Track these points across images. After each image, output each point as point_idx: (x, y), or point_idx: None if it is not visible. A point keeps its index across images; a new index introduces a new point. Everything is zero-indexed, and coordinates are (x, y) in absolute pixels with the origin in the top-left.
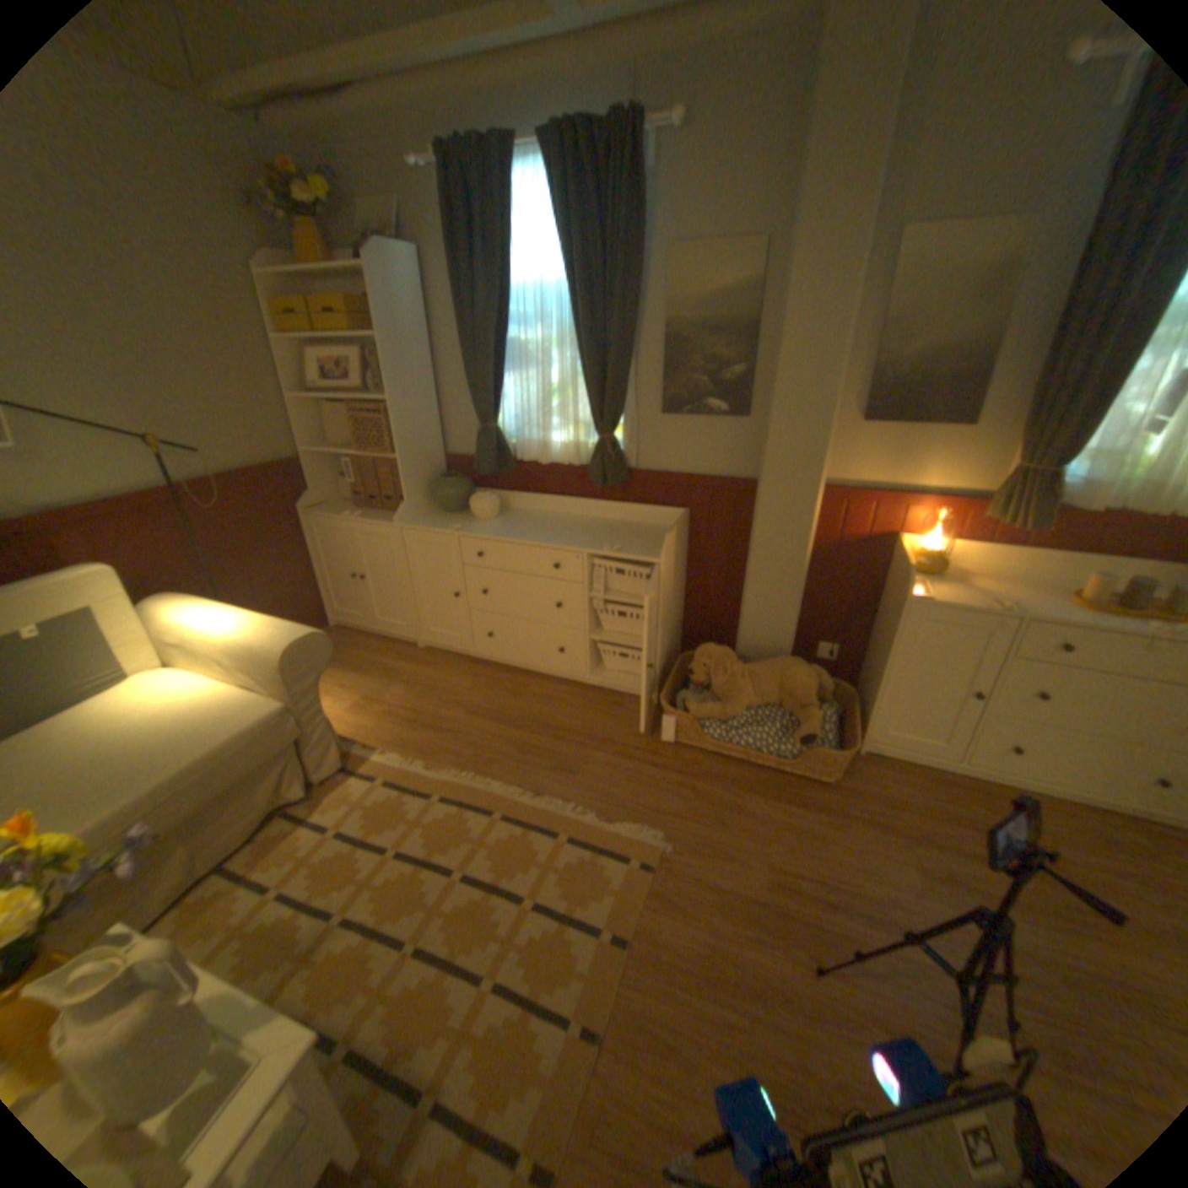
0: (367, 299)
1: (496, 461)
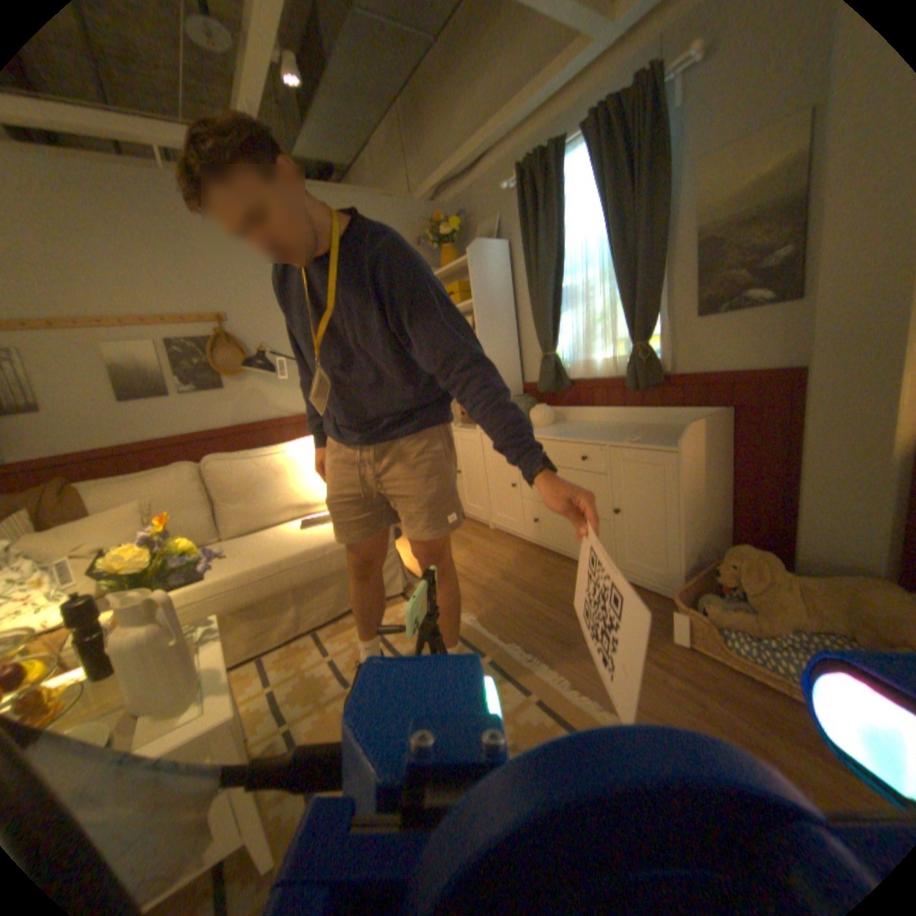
0: (475, 281)
1: (553, 380)
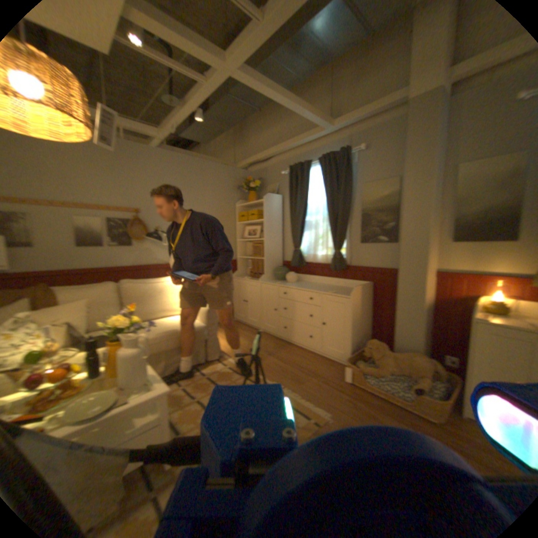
0: (265, 210)
1: (298, 261)
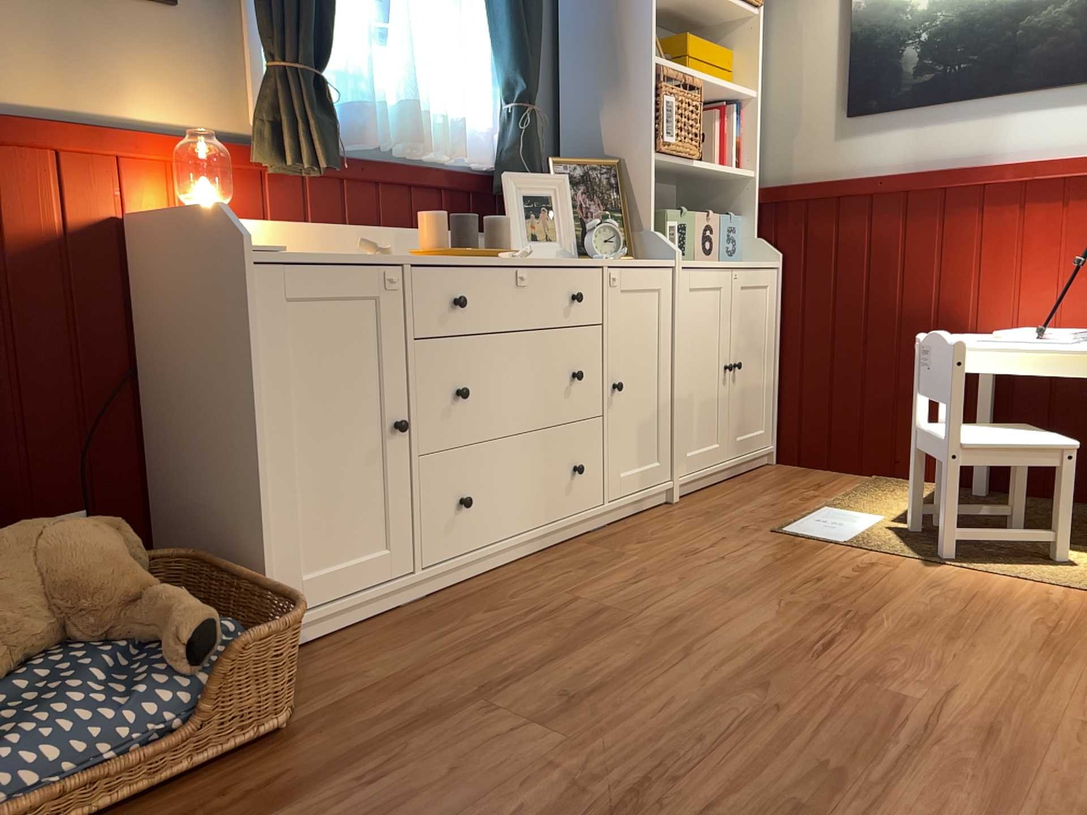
0: None
1: None
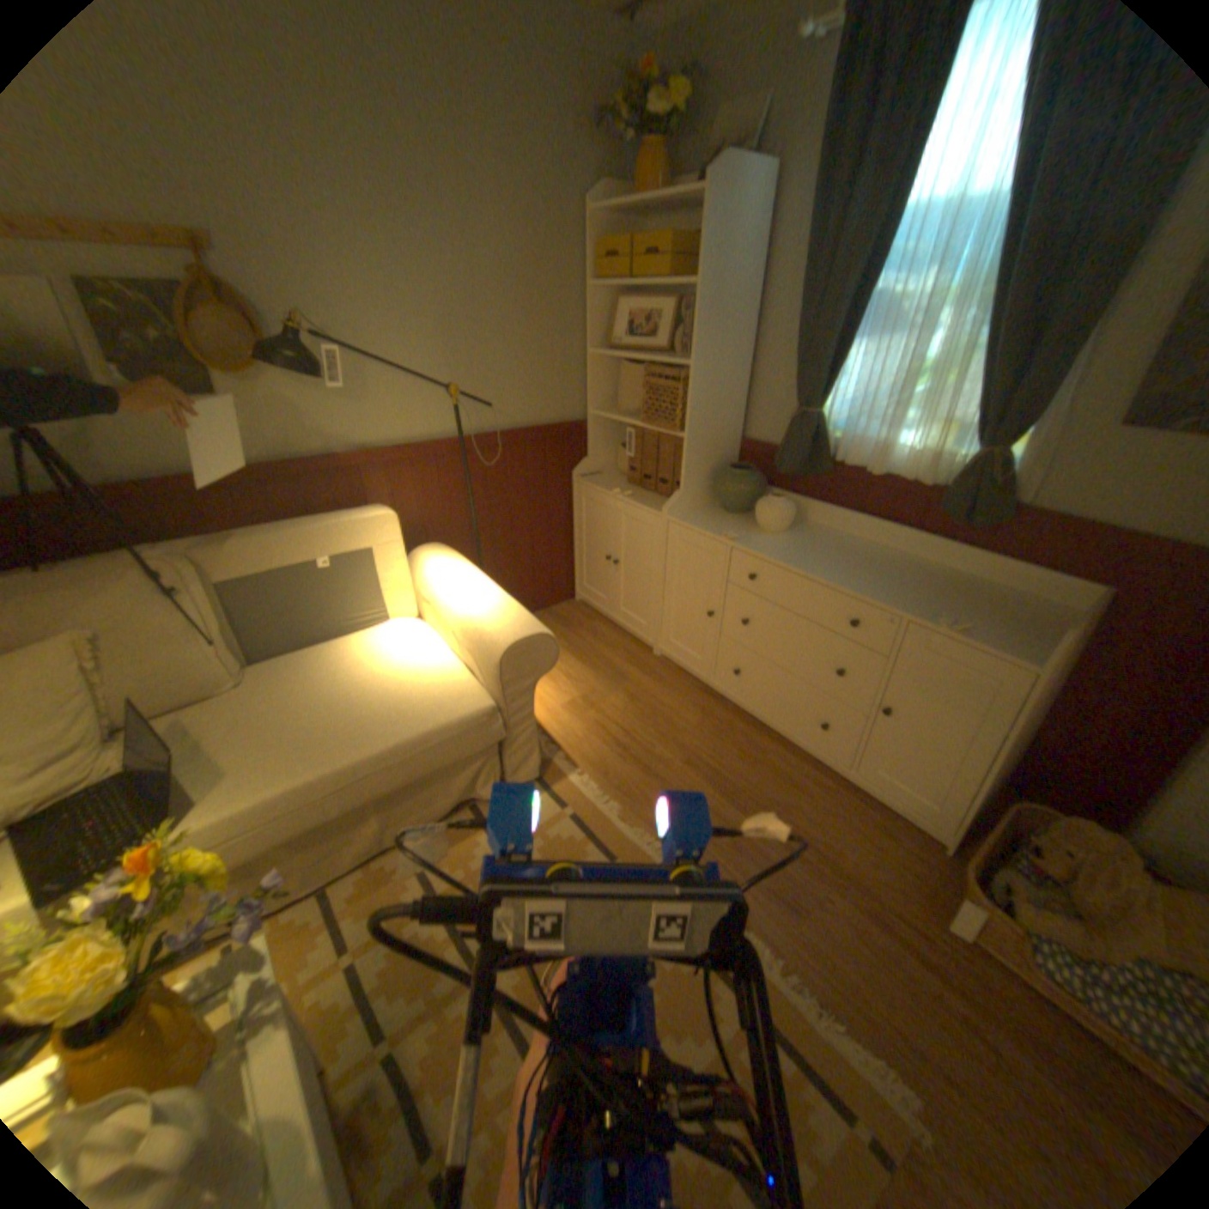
0: (701, 234)
1: (807, 457)
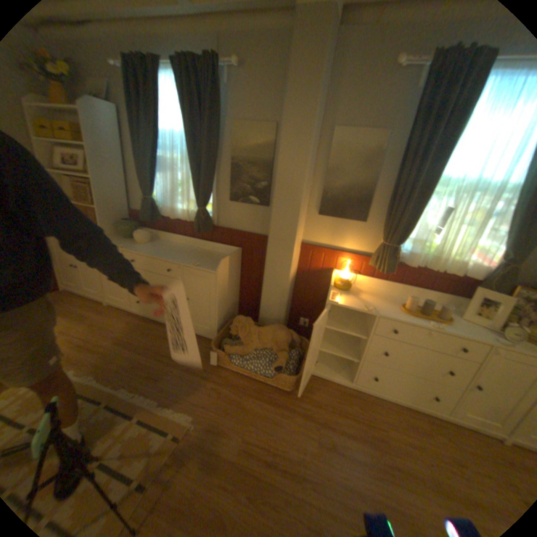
0: (87, 127)
1: (150, 215)
